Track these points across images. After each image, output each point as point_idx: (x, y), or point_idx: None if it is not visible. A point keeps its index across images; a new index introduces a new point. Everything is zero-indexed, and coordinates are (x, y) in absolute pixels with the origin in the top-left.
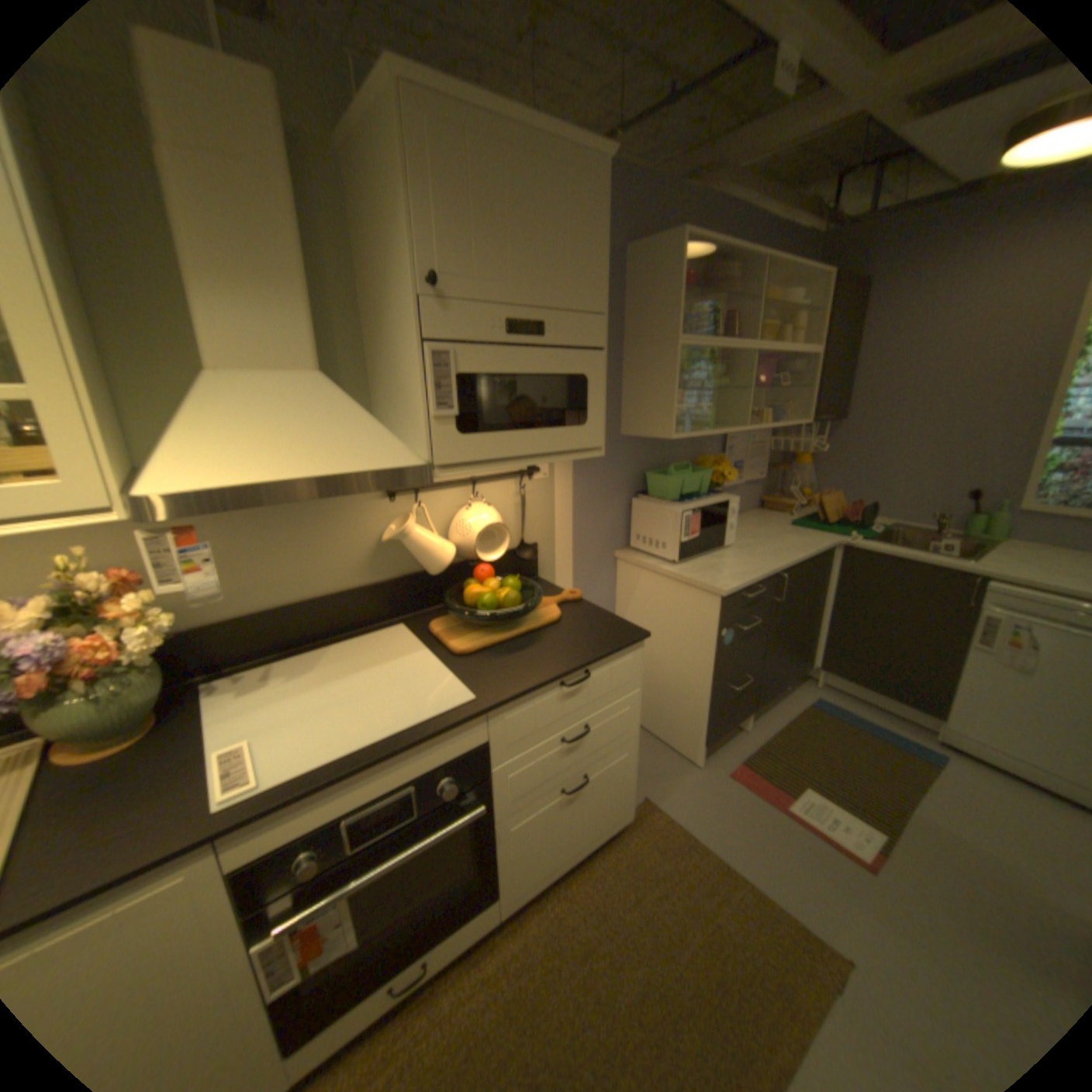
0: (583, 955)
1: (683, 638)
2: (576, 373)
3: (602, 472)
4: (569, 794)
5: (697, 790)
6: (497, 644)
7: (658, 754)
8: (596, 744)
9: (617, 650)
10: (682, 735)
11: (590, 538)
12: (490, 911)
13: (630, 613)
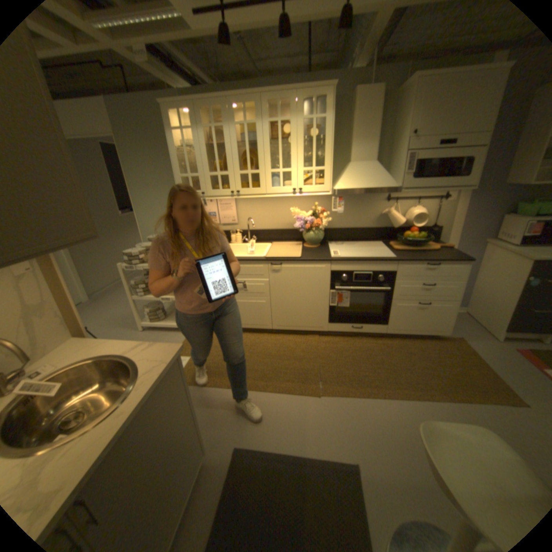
0: (411, 354)
1: (510, 281)
2: (469, 156)
3: (489, 200)
4: (421, 304)
5: (493, 346)
6: (410, 251)
7: (480, 331)
8: (438, 294)
9: (456, 260)
10: (496, 326)
11: (473, 230)
12: (384, 327)
13: (488, 268)
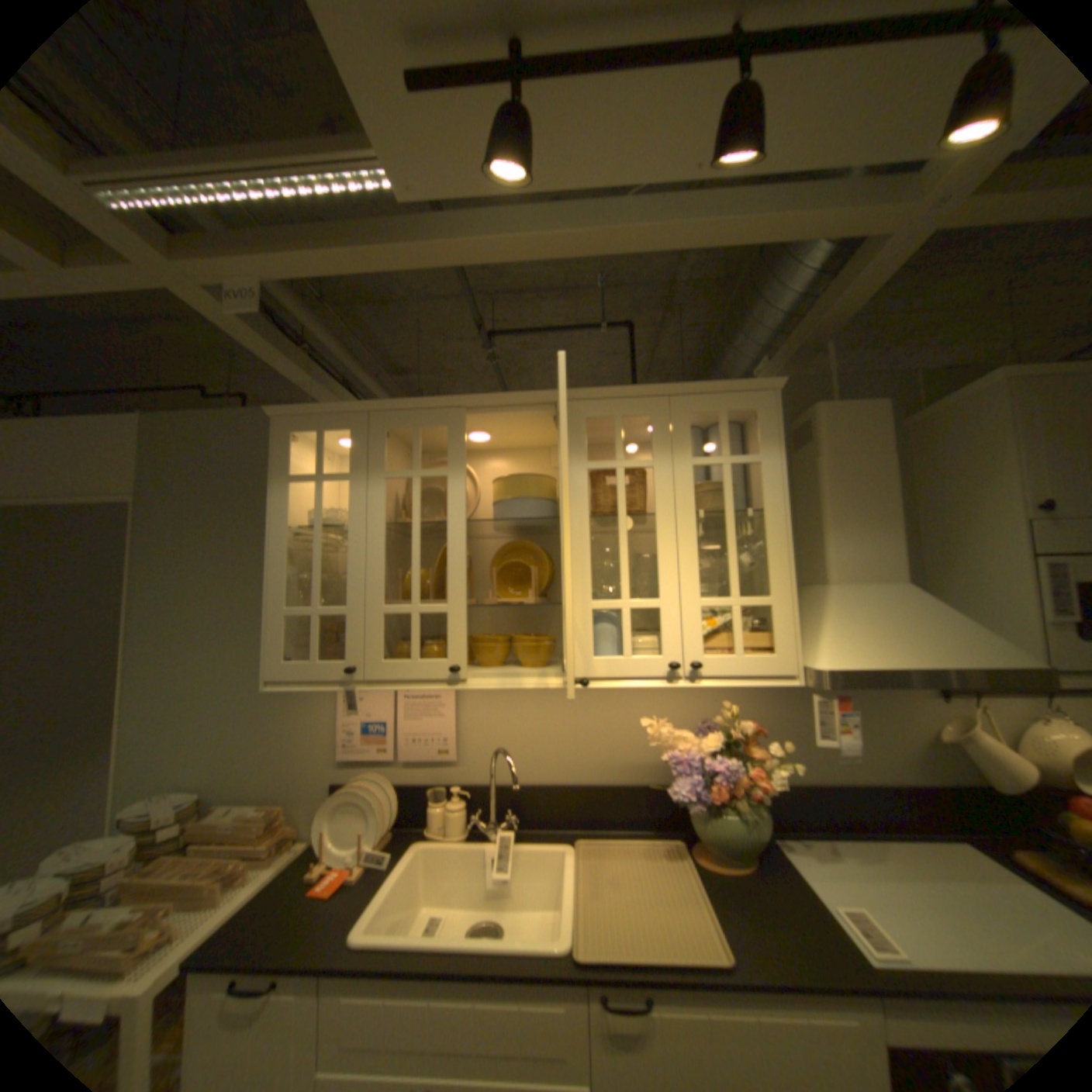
0: None
1: None
2: None
3: None
4: None
5: None
6: None
7: None
8: None
9: None
10: None
11: None
12: None
13: None
